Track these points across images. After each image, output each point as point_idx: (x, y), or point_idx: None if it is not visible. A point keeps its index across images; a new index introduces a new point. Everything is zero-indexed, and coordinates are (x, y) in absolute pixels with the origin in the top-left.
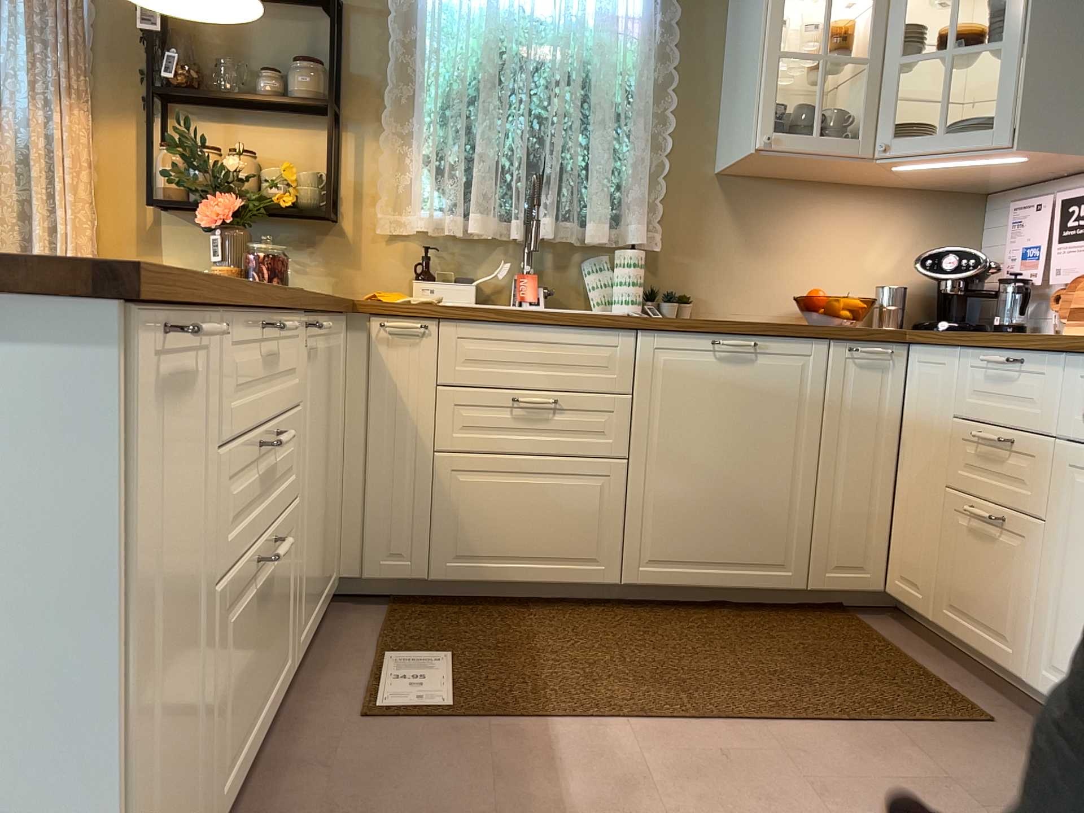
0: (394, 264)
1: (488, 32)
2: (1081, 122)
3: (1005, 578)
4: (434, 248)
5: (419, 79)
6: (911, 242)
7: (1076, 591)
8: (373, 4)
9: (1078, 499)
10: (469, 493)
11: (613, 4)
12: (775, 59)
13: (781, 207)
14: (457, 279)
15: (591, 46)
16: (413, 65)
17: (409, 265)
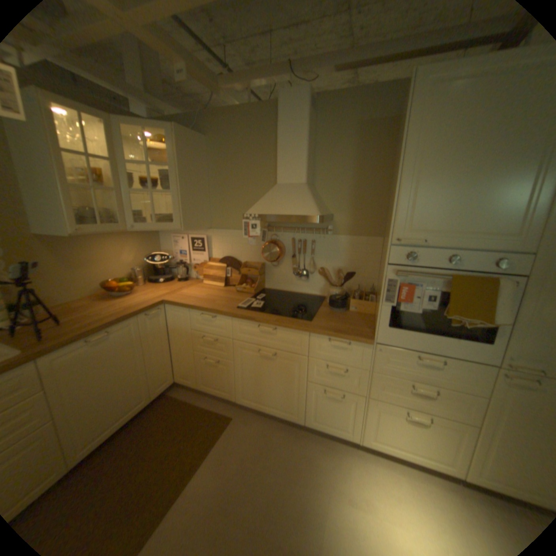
0: None
1: None
2: (197, 219)
3: (221, 377)
4: None
5: None
6: (136, 248)
7: (247, 379)
8: None
9: (242, 356)
10: None
11: None
12: (64, 189)
13: (76, 245)
14: None
15: None
16: None
17: None
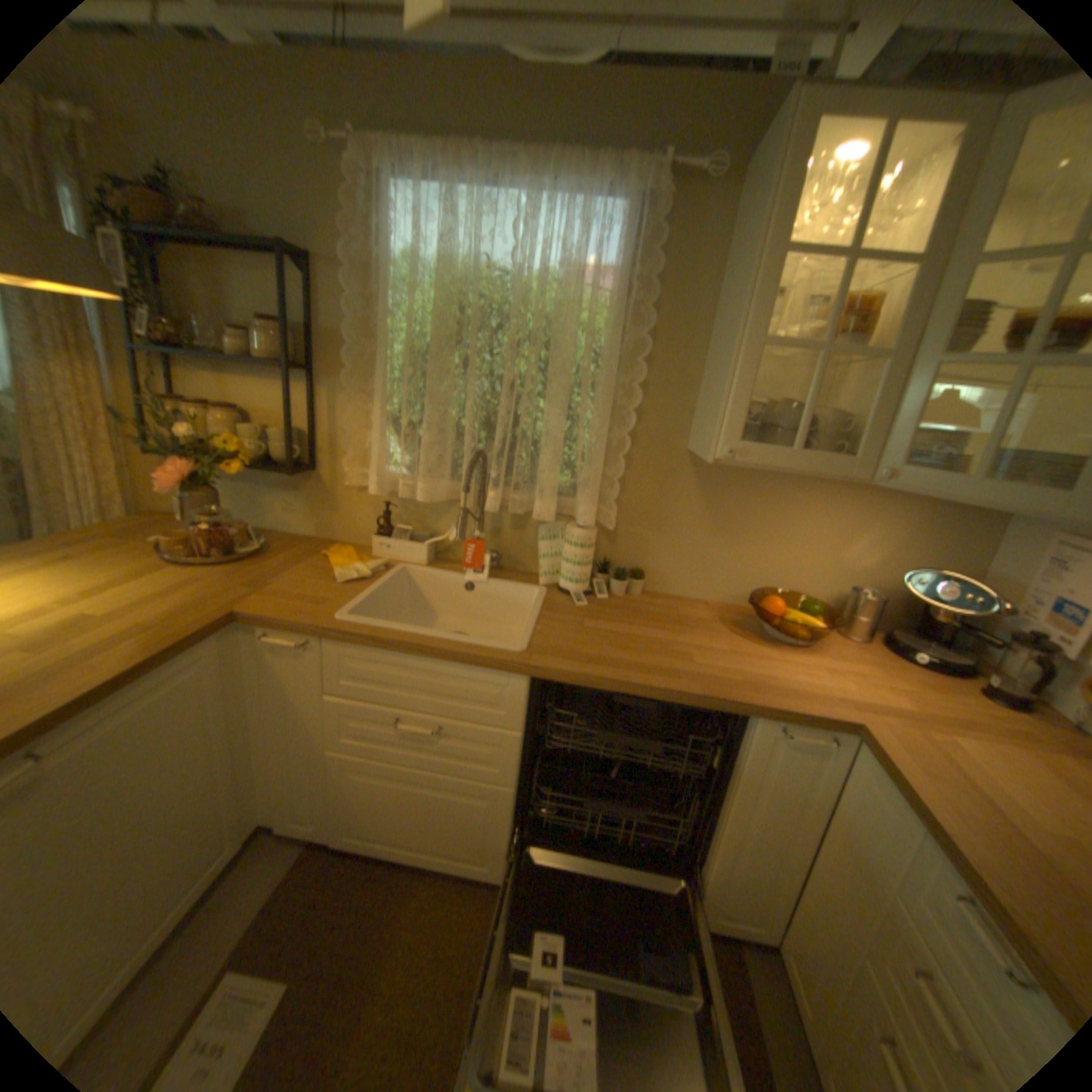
0: (365, 511)
1: (439, 287)
2: None
3: None
4: (394, 504)
5: (380, 333)
6: (906, 539)
7: None
8: (335, 248)
9: None
10: (359, 789)
11: (584, 250)
12: (759, 346)
13: (758, 489)
14: (414, 536)
15: (557, 302)
16: (374, 318)
17: (378, 513)
